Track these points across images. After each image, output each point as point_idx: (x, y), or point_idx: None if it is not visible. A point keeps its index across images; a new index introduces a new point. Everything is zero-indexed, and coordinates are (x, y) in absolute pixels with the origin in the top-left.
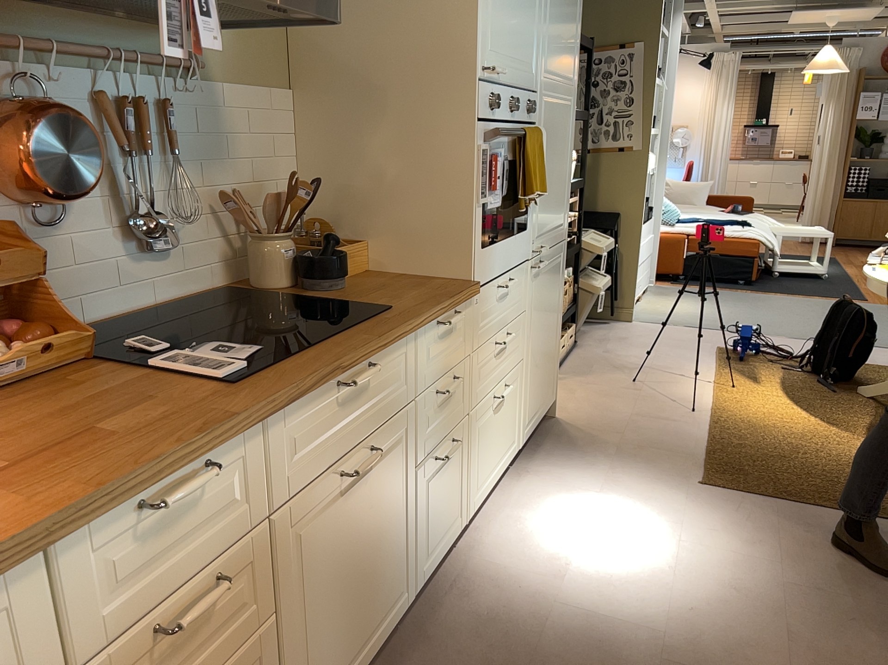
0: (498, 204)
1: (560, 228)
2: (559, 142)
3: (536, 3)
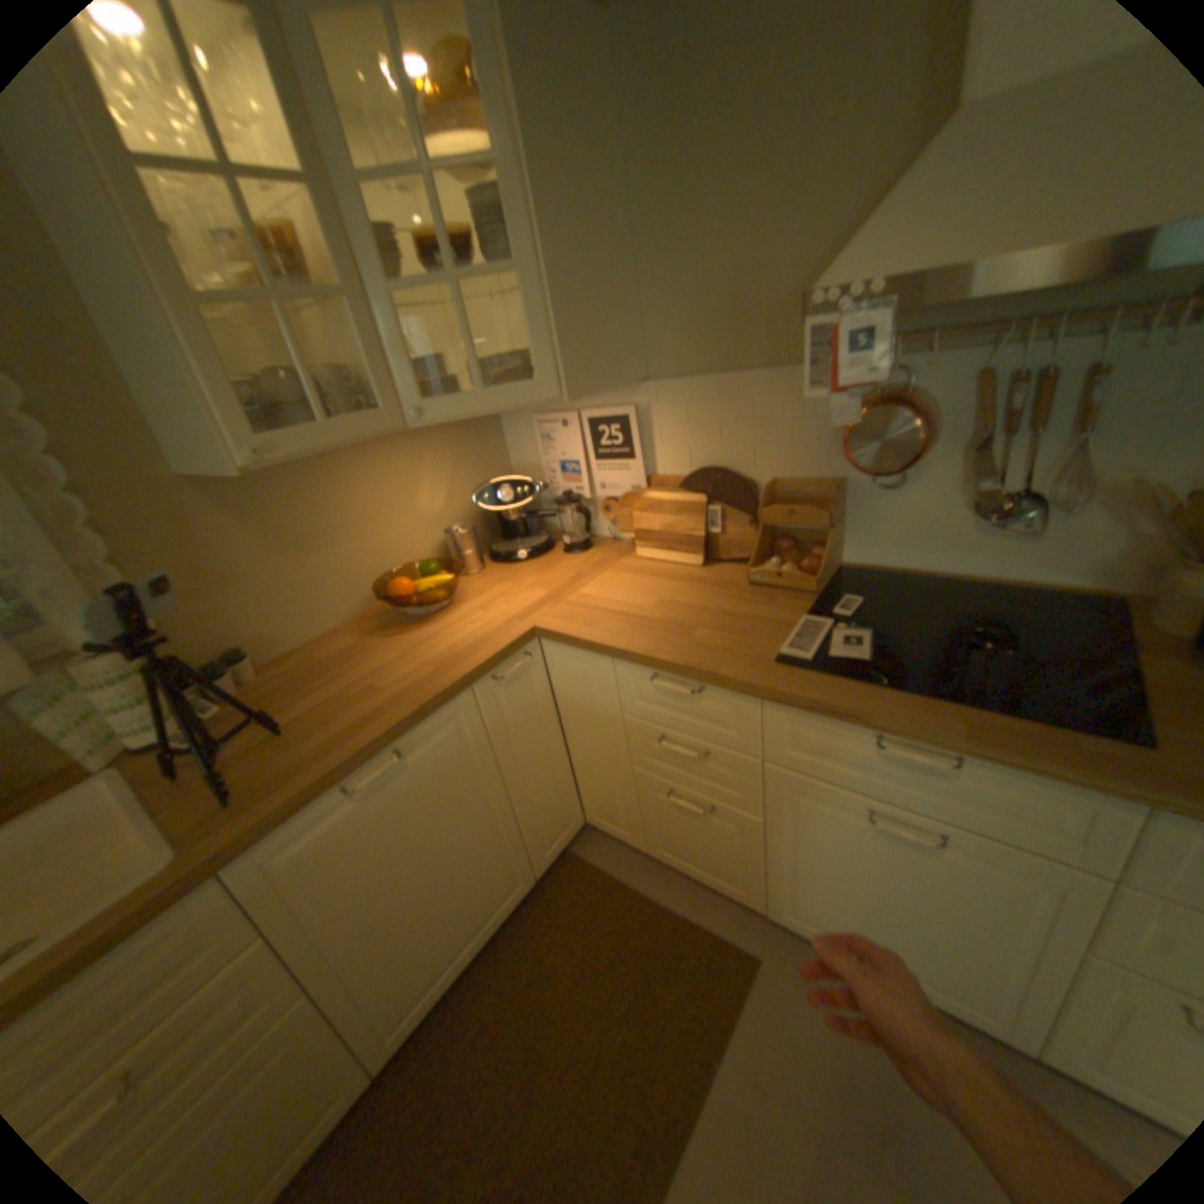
0: None
1: None
2: None
3: None
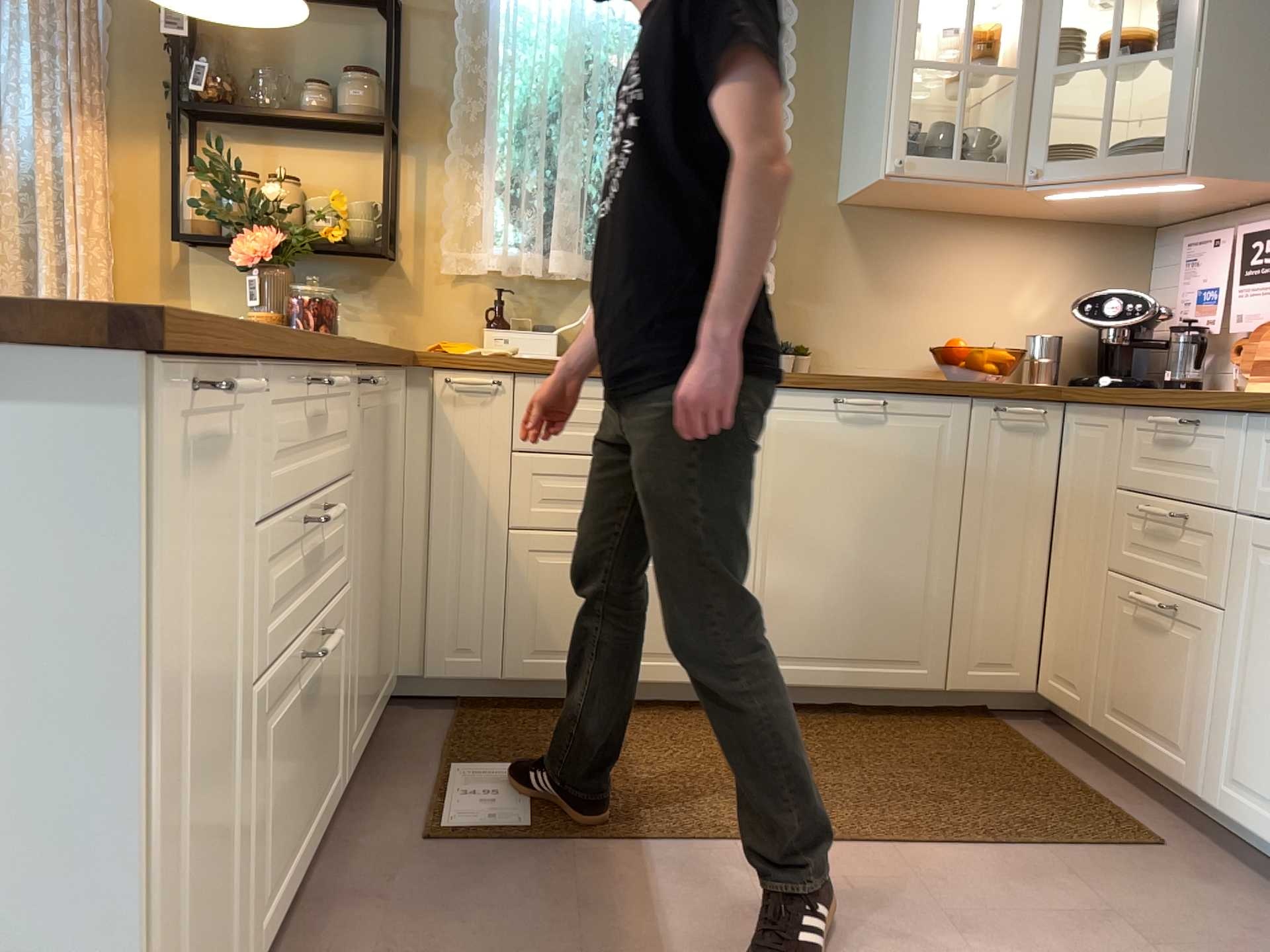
0: None
1: None
2: None
3: None
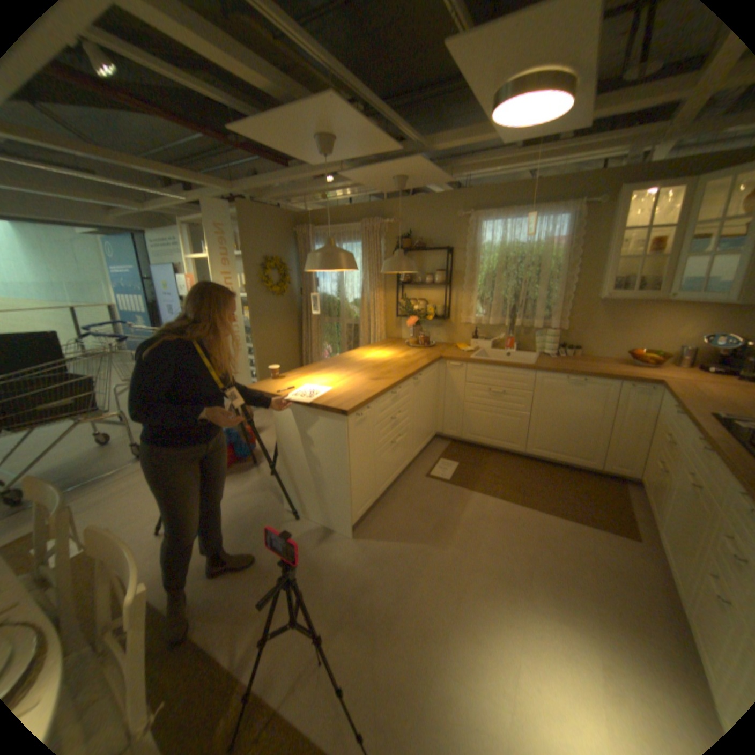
0: None
1: None
2: None
3: None
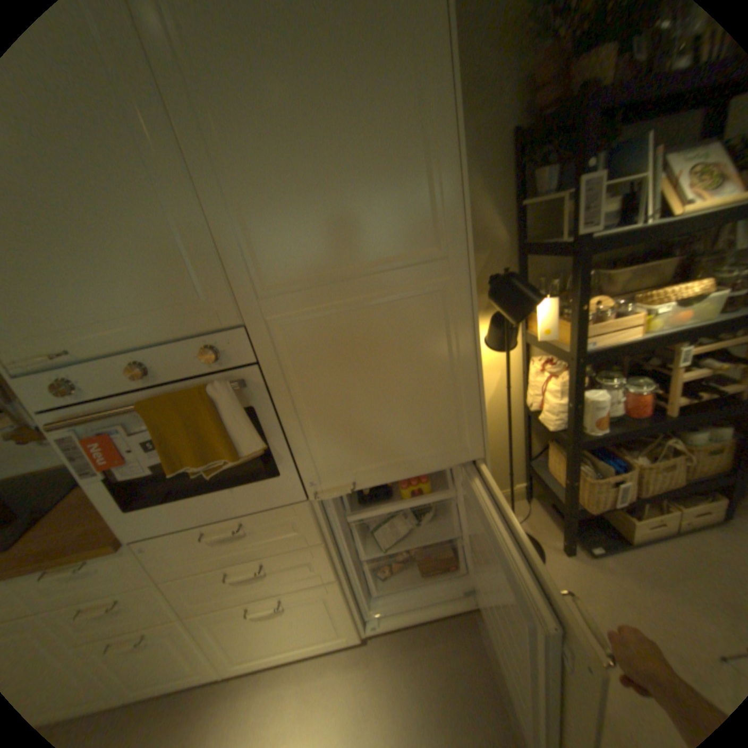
0: (139, 475)
1: (441, 452)
2: (380, 357)
3: (159, 212)
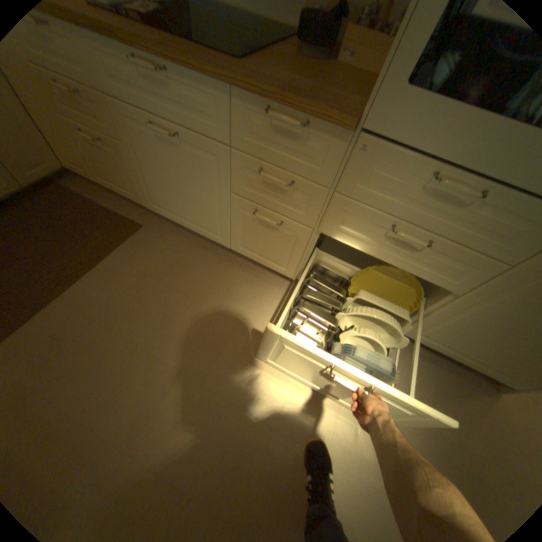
0: None
1: None
2: None
3: None
